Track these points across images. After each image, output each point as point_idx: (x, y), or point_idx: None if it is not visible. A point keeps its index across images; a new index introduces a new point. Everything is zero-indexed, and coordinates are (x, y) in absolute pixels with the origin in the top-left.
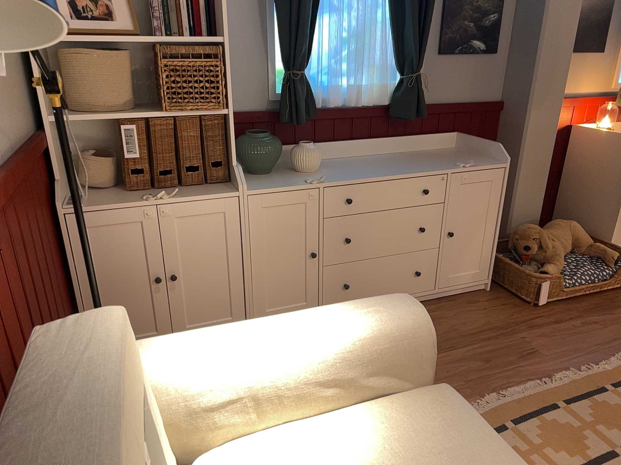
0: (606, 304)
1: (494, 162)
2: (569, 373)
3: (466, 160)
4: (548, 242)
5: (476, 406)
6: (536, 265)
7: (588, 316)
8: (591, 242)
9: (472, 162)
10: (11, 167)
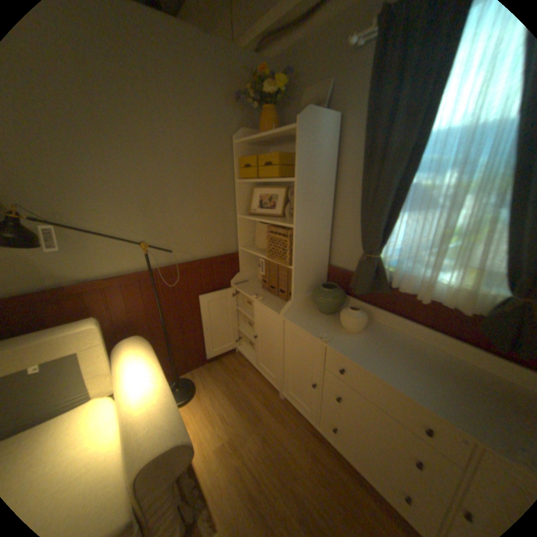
0: None
1: None
2: None
3: None
4: None
5: None
6: None
7: None
8: None
9: None
10: (174, 265)
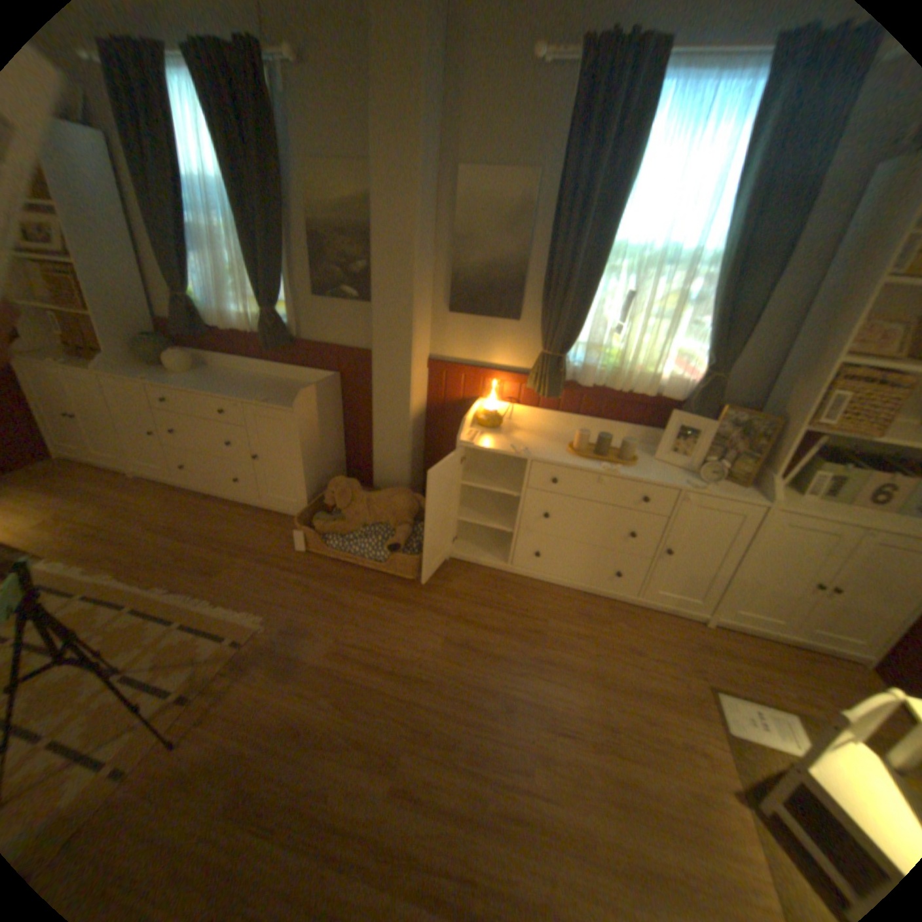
0: (358, 583)
1: (293, 407)
2: (186, 601)
3: (287, 399)
4: (356, 503)
5: (99, 578)
6: (334, 519)
7: (317, 581)
8: (410, 524)
9: (264, 400)
10: None
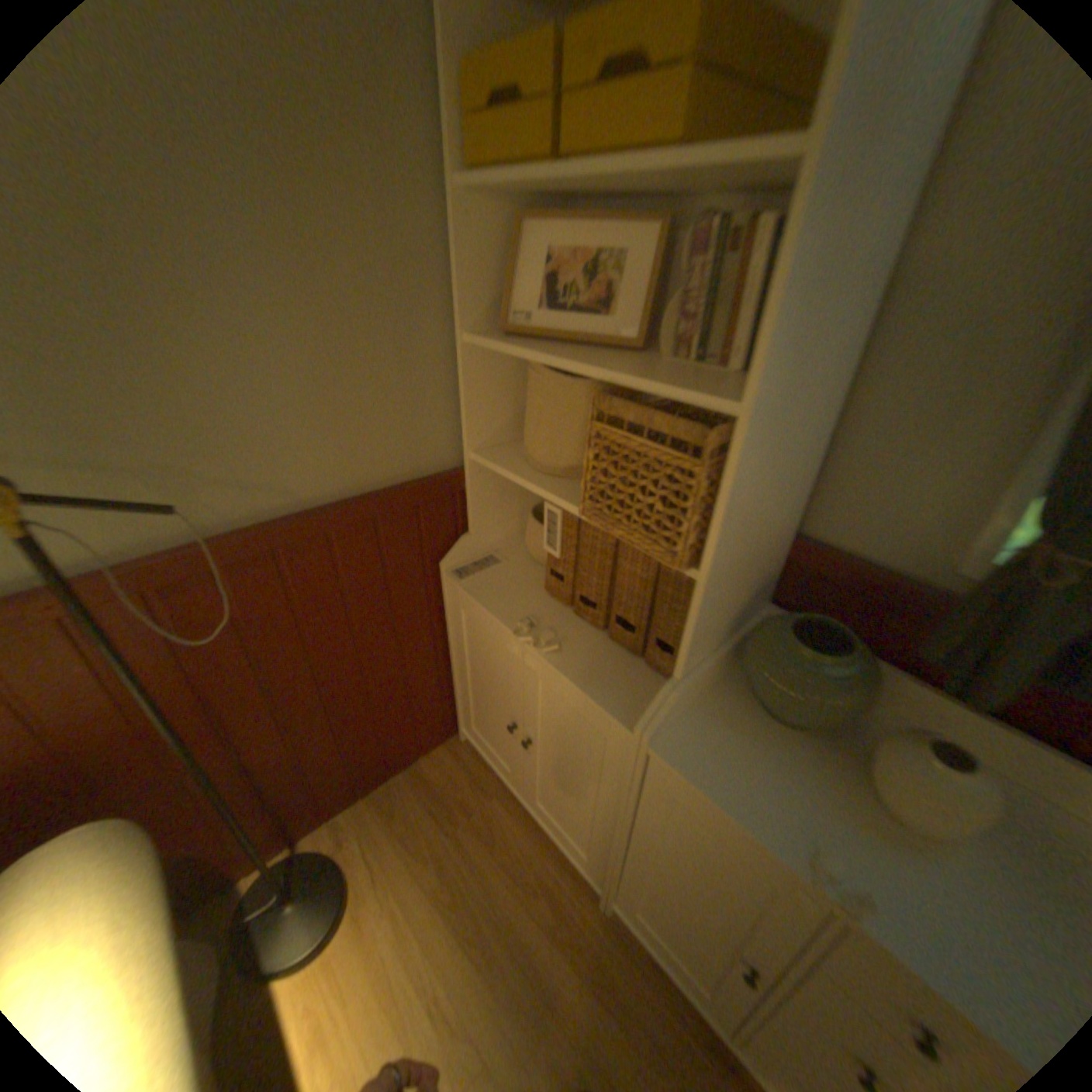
0: None
1: None
2: None
3: None
4: None
5: None
6: None
7: None
8: None
9: None
10: (219, 542)
